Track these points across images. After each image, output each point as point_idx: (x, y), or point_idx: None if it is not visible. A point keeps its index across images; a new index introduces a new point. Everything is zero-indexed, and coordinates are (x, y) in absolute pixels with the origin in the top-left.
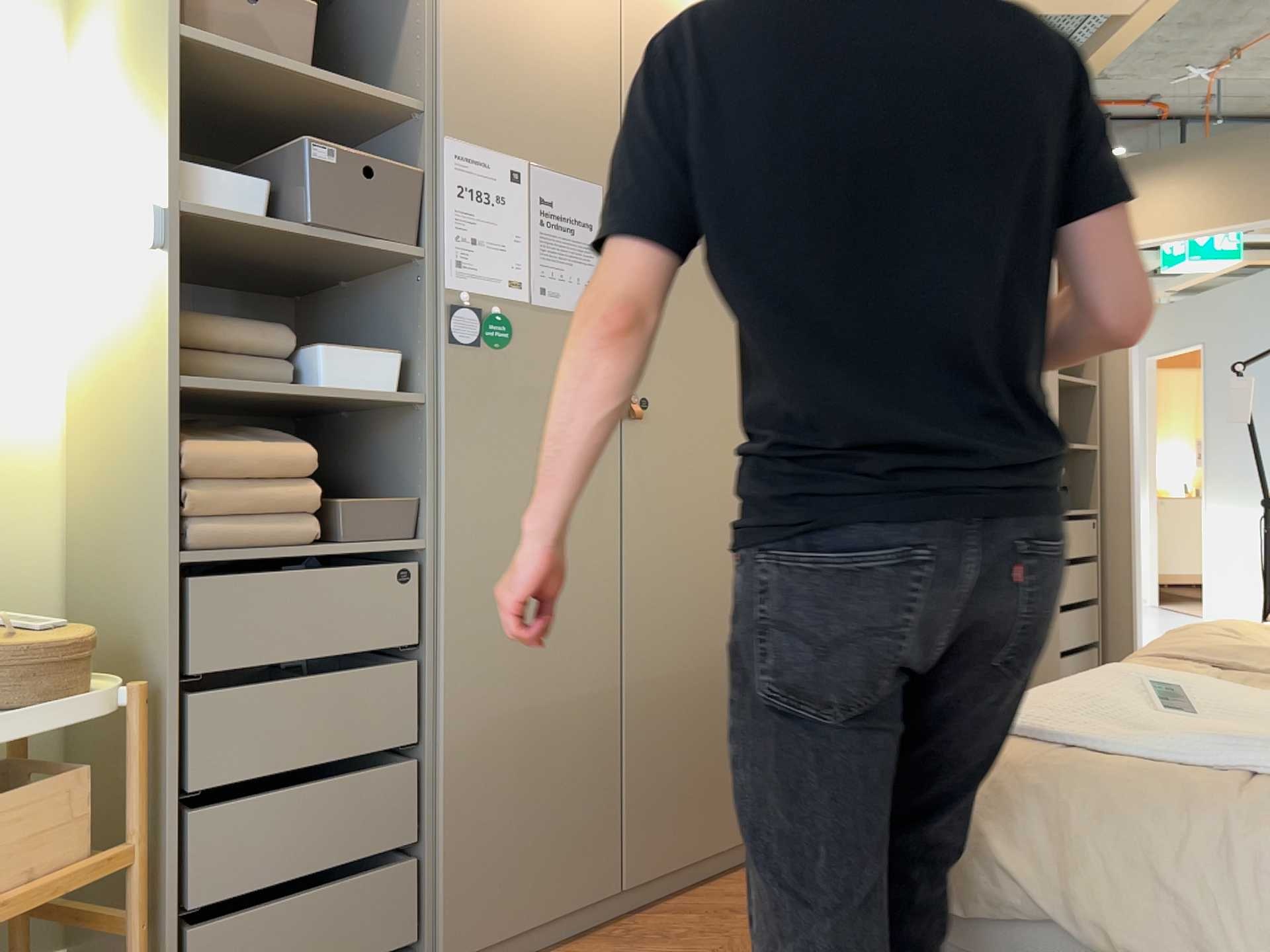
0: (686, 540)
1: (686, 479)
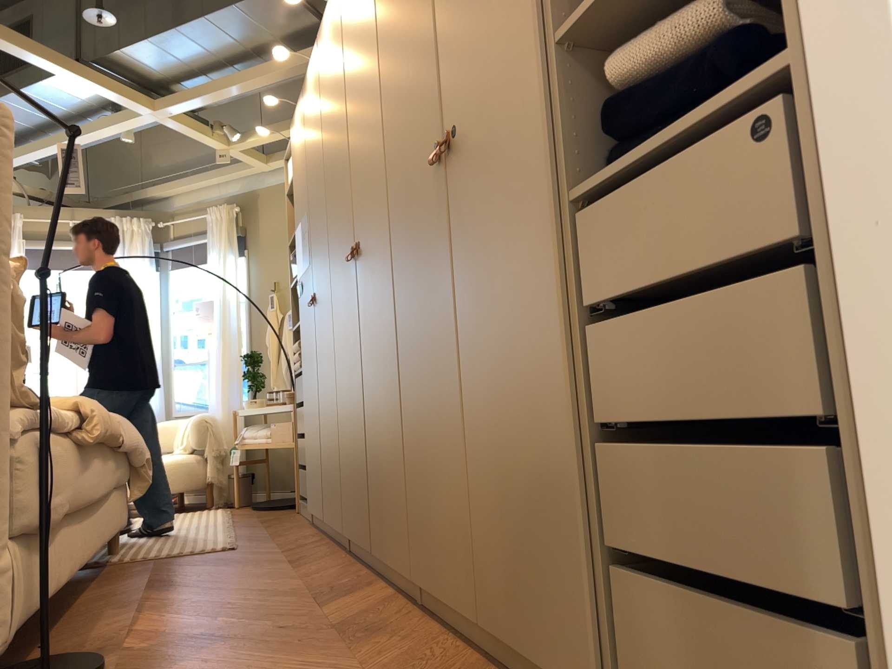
0: (327, 355)
1: (325, 325)
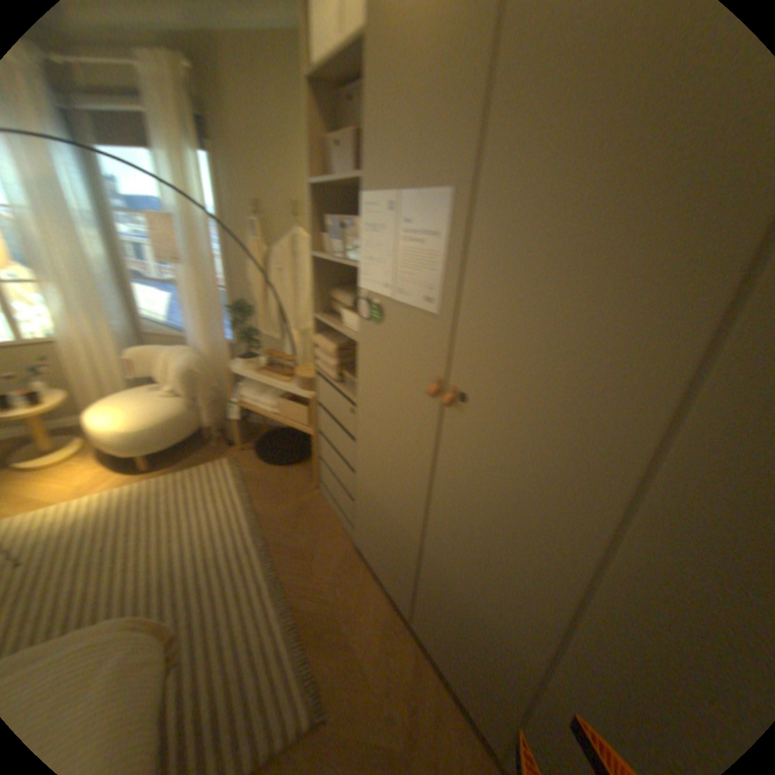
0: (481, 525)
1: (491, 484)
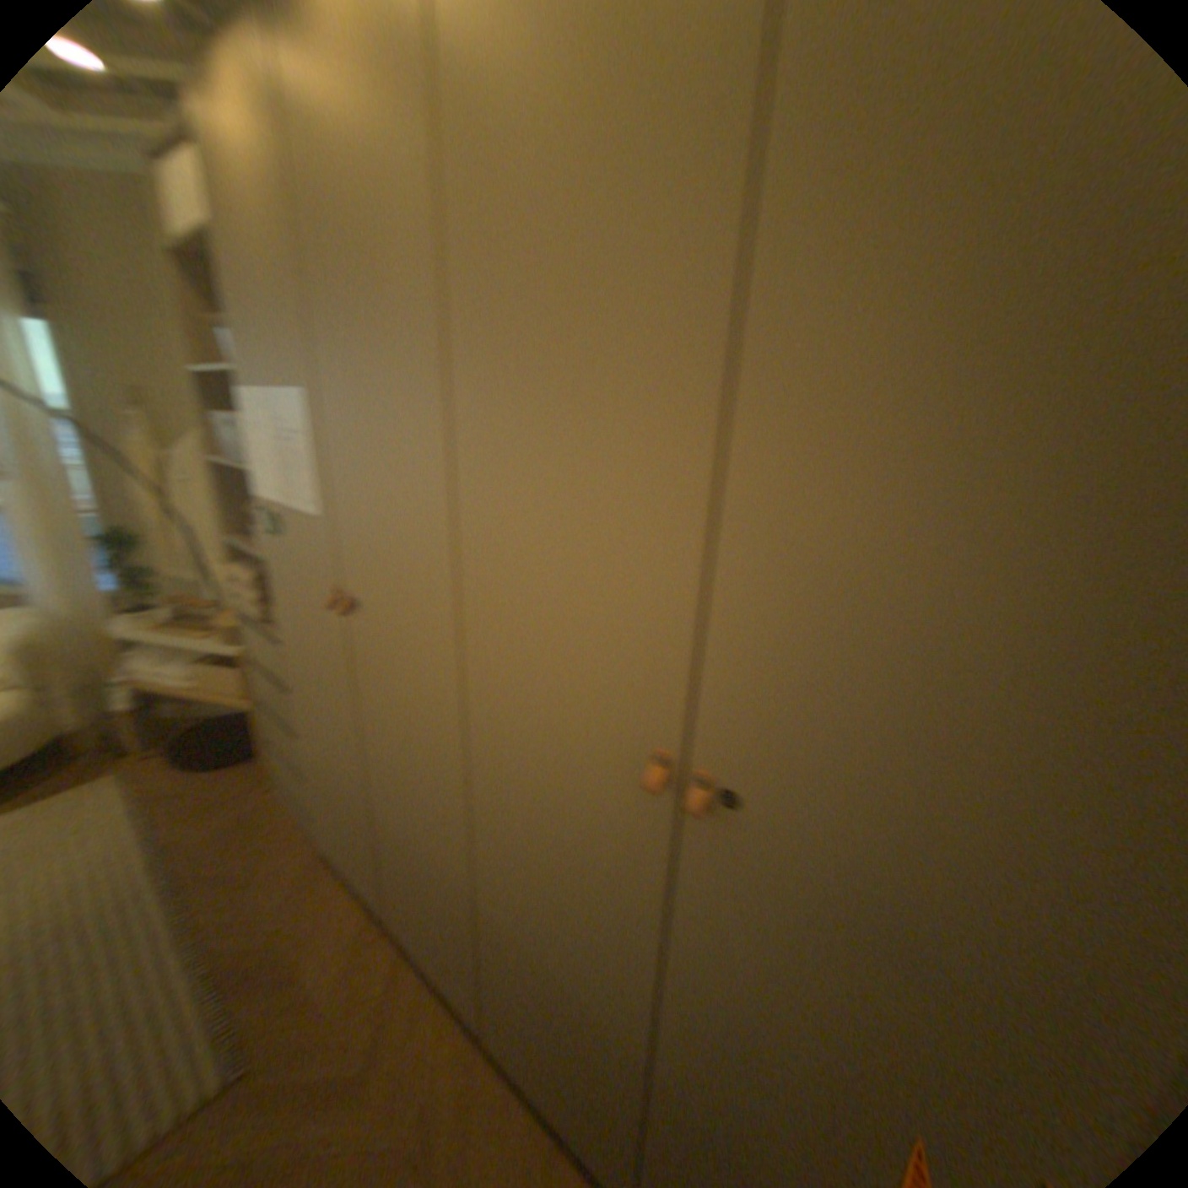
0: (395, 746)
1: (389, 693)
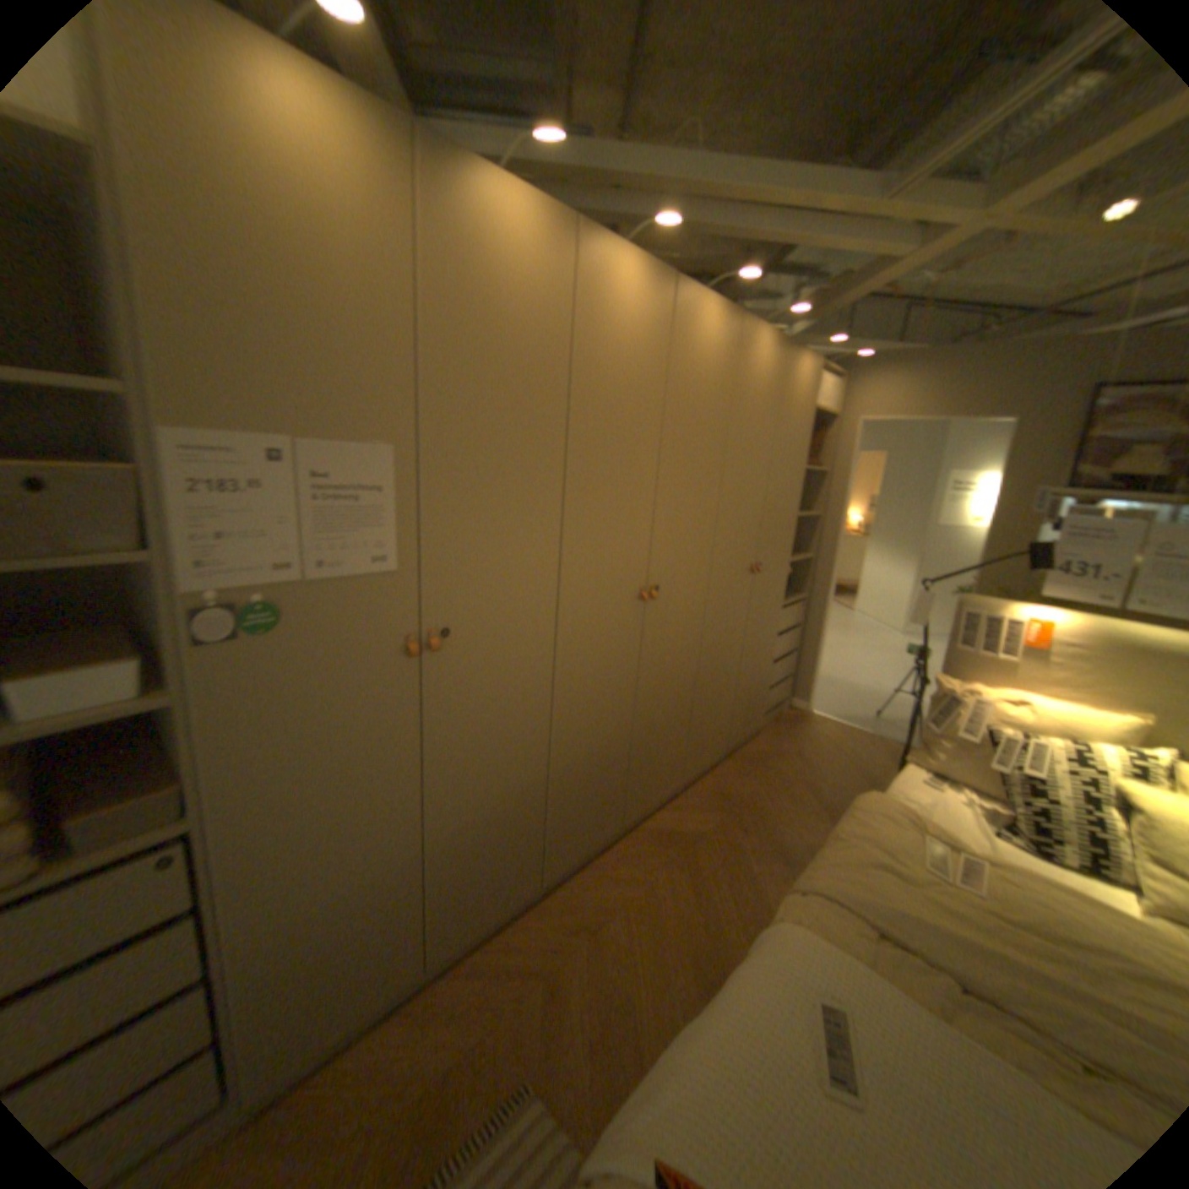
0: (487, 725)
1: (488, 681)
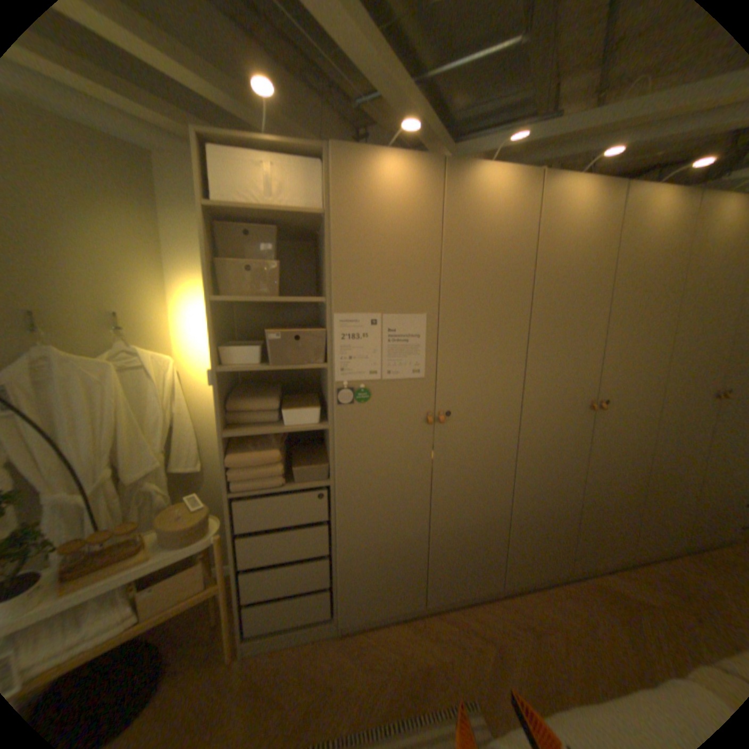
0: (470, 472)
1: (471, 446)
